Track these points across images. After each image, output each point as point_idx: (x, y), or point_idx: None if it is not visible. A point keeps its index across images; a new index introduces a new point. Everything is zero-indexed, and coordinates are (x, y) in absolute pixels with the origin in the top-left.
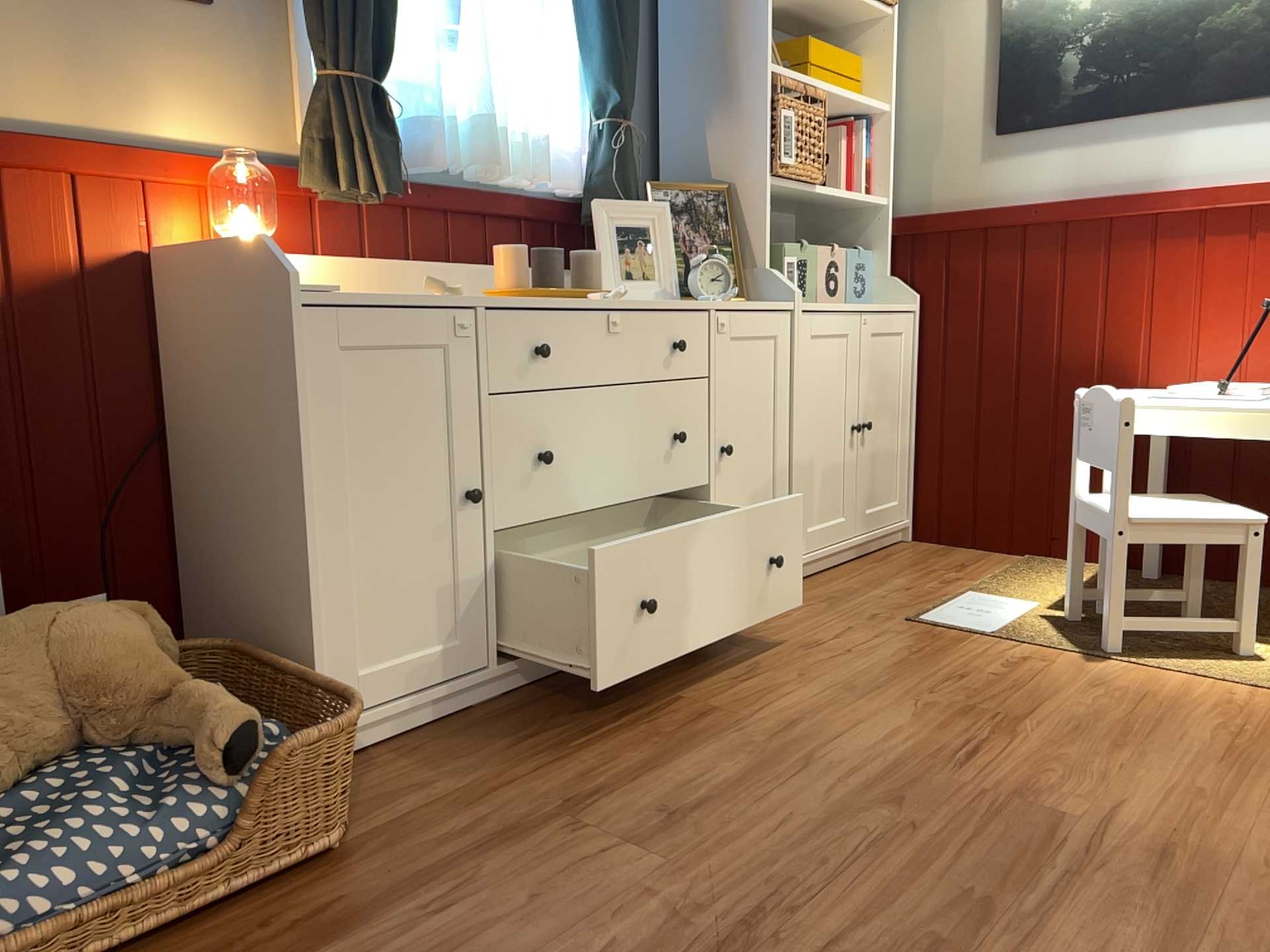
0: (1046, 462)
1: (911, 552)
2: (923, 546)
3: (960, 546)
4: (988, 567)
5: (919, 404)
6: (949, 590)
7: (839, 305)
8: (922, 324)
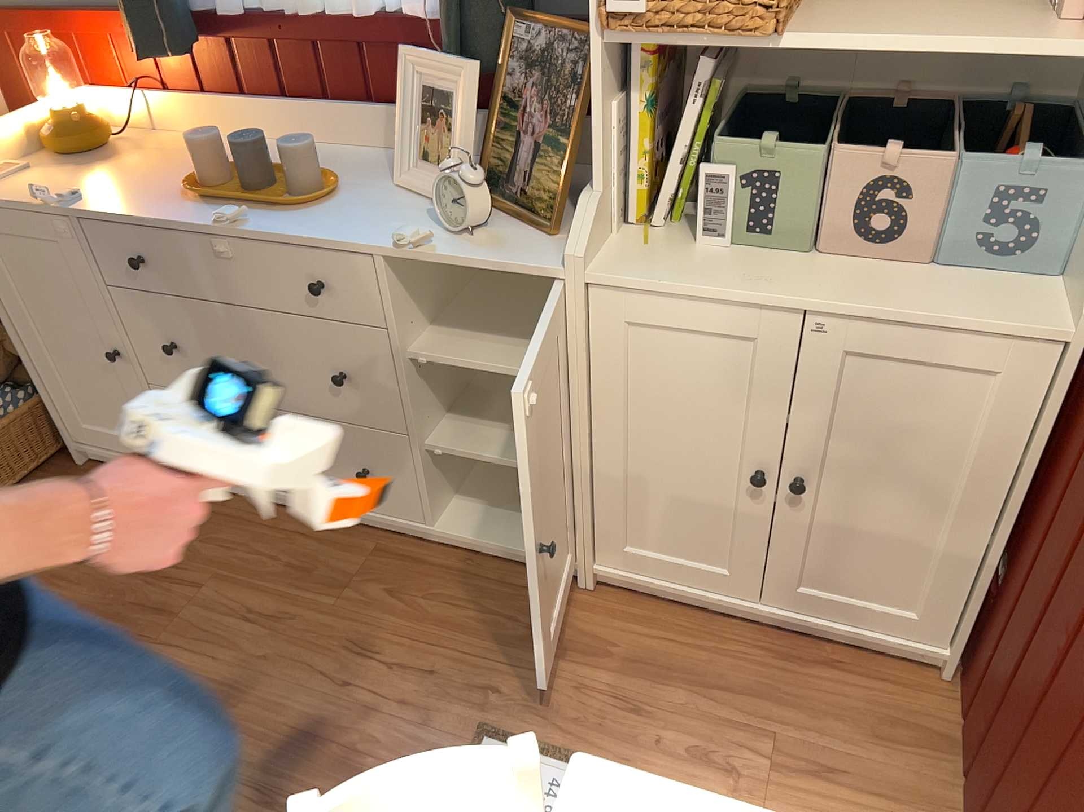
0: (1017, 802)
1: (865, 685)
2: (924, 698)
3: (954, 752)
4: (833, 806)
5: (1022, 511)
6: (652, 757)
7: (813, 278)
8: (1076, 377)
